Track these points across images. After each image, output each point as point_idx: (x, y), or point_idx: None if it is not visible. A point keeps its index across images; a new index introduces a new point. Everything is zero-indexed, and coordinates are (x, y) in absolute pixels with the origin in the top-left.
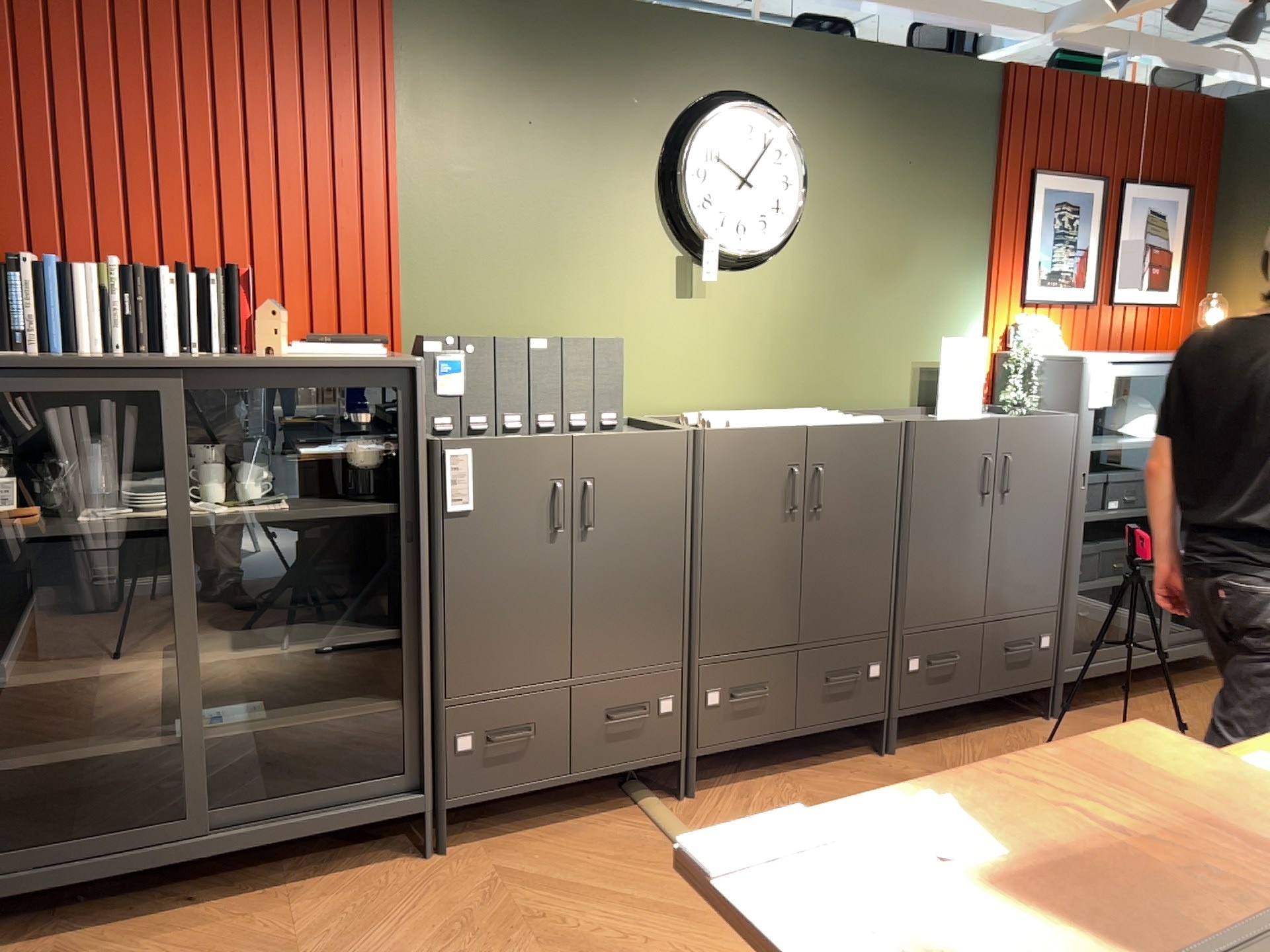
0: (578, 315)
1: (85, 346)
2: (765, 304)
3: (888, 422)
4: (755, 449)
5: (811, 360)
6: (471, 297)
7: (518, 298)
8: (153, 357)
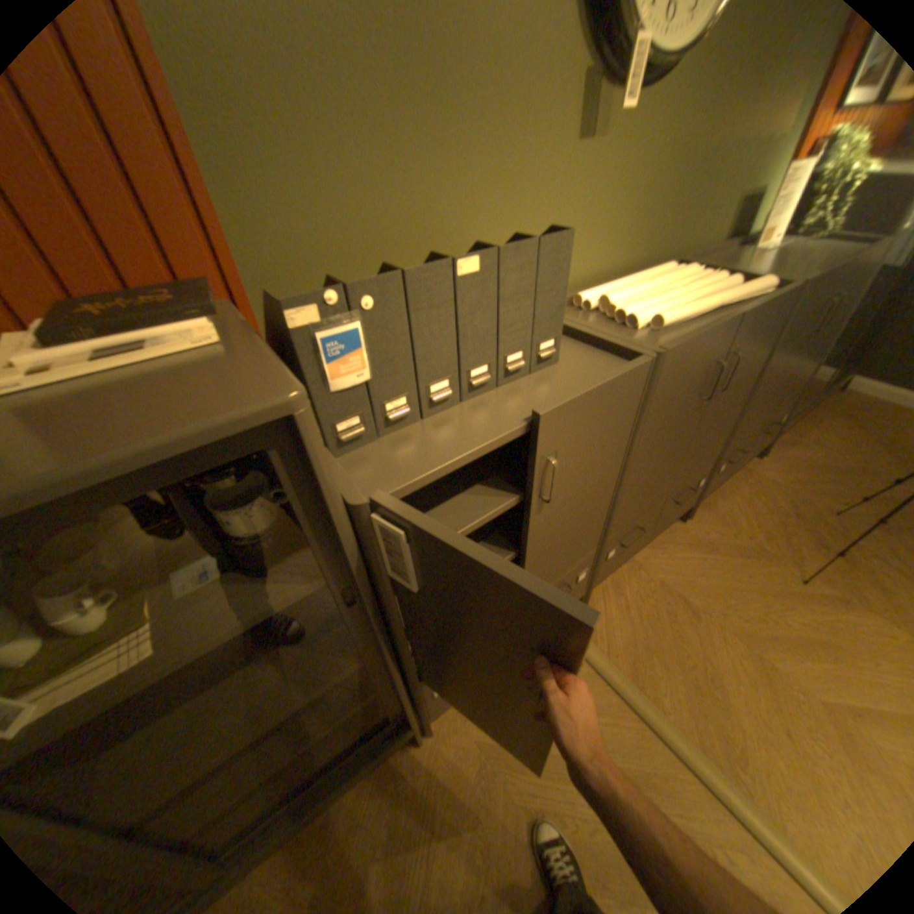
0: (472, 183)
1: None
2: (657, 137)
3: (788, 285)
4: (699, 354)
5: (675, 204)
6: (325, 173)
7: (394, 166)
8: None
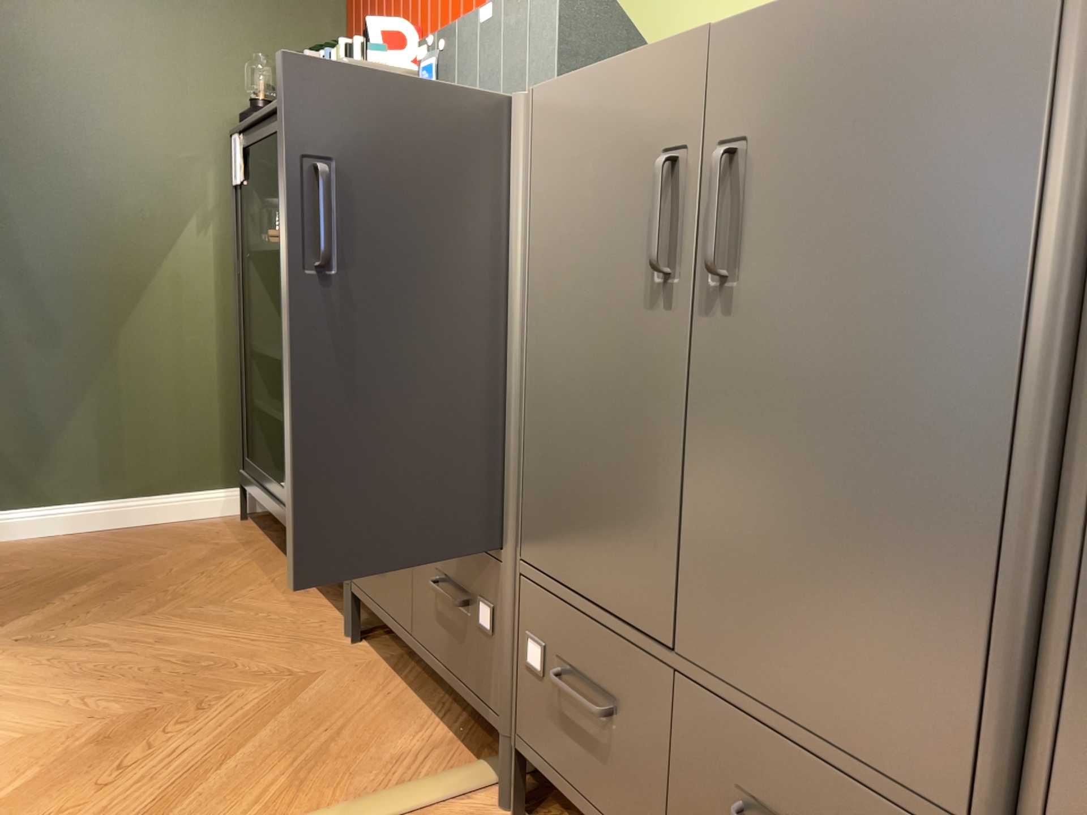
0: None
1: None
2: None
3: None
4: (602, 118)
5: None
6: None
7: None
8: None
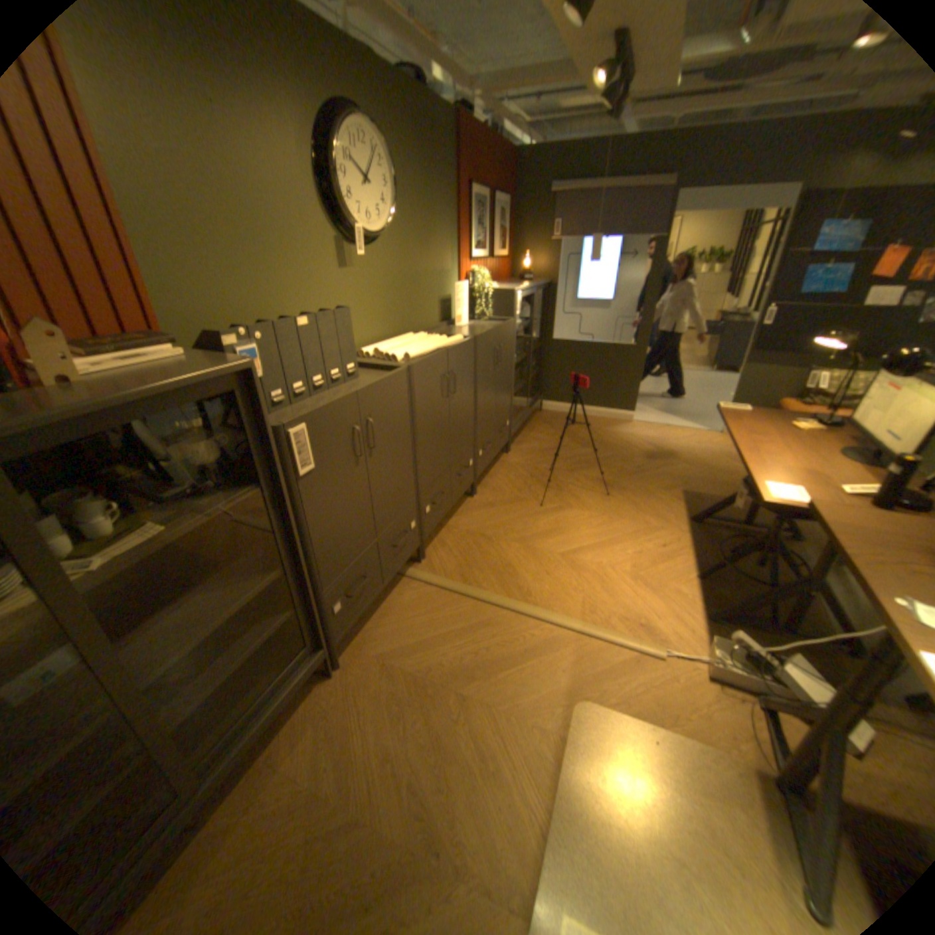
0: (286, 289)
1: None
2: (381, 269)
3: (467, 338)
4: (431, 370)
5: (403, 303)
6: (206, 281)
7: (243, 279)
8: None
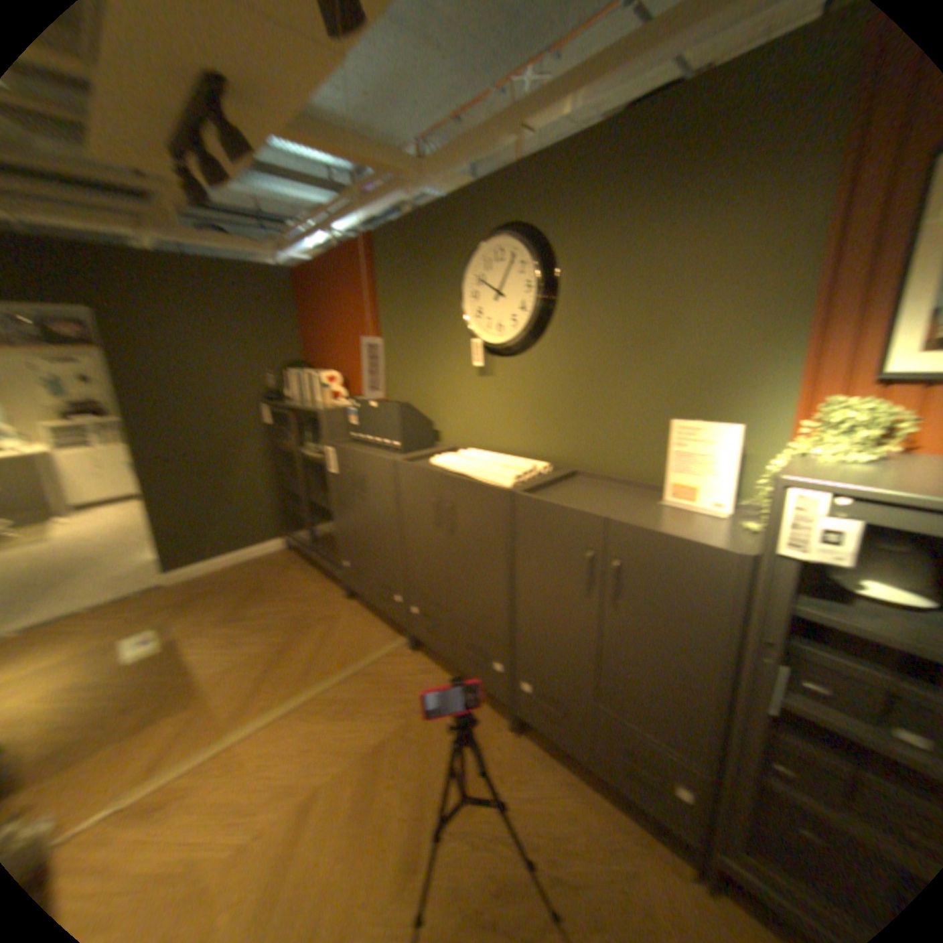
0: (435, 387)
1: (304, 397)
2: (529, 380)
3: (500, 486)
4: (417, 479)
5: (564, 425)
6: (400, 378)
7: (414, 378)
8: (313, 401)
